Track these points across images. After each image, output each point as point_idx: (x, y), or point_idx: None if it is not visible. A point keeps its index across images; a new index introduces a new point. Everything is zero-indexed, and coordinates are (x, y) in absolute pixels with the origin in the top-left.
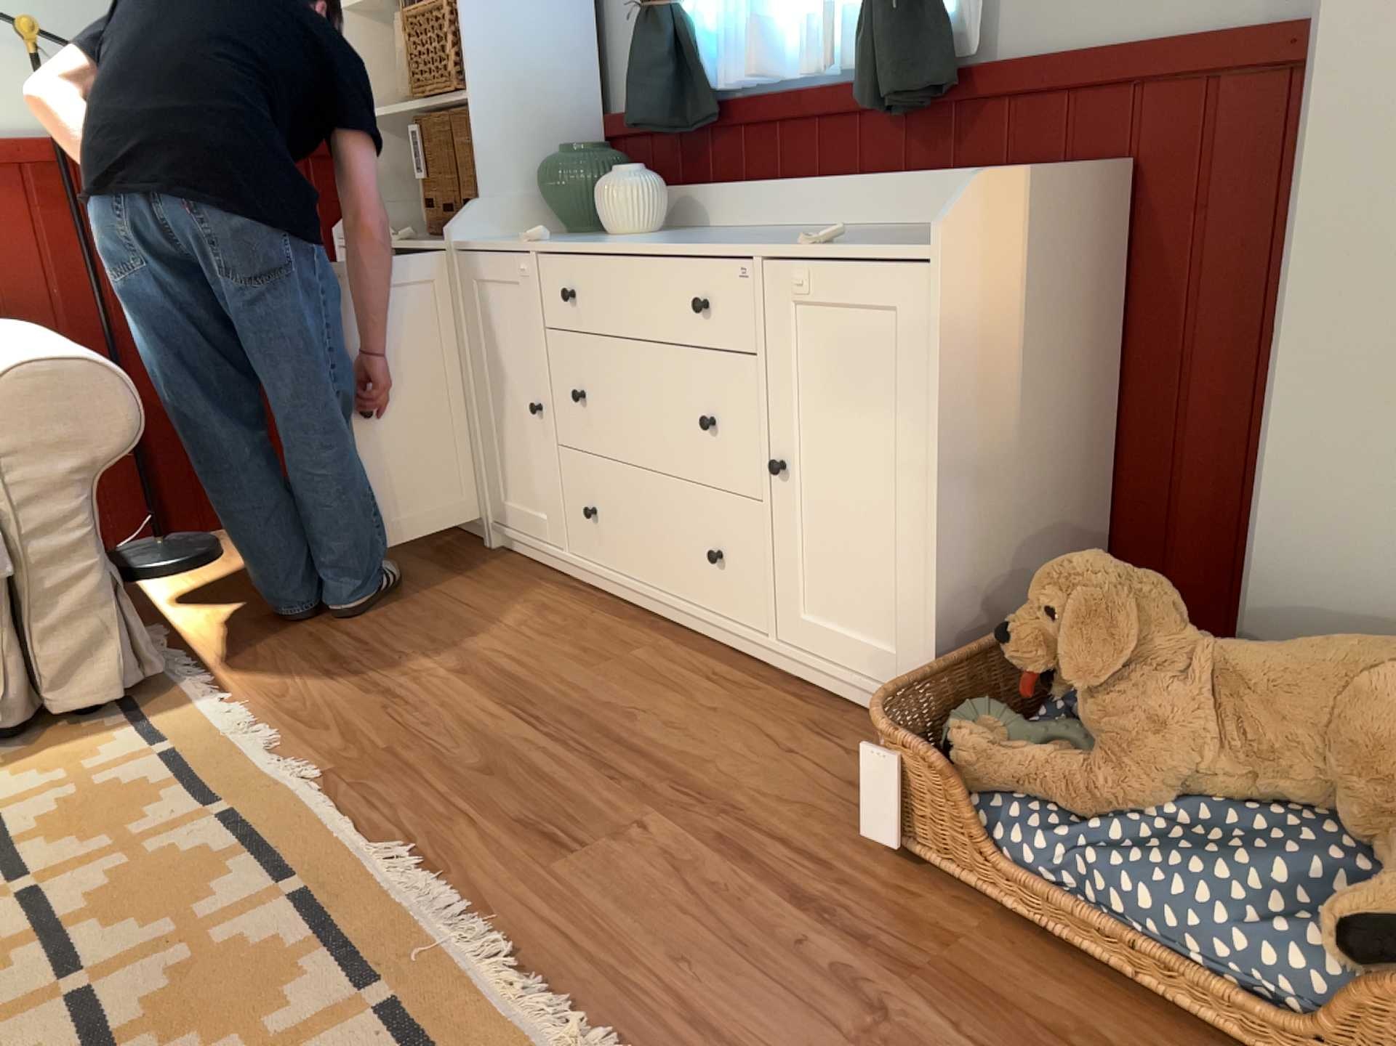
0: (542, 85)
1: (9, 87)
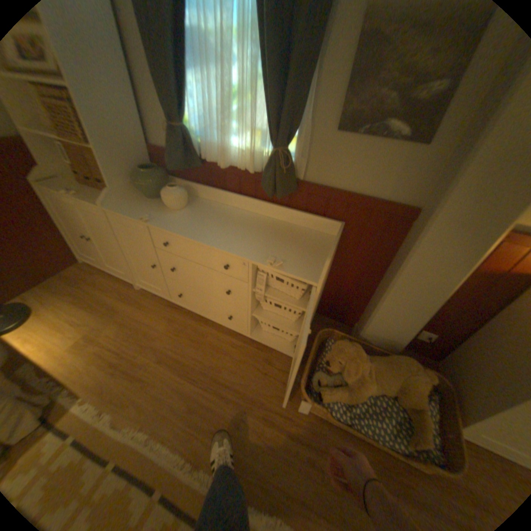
0: (122, 137)
1: None
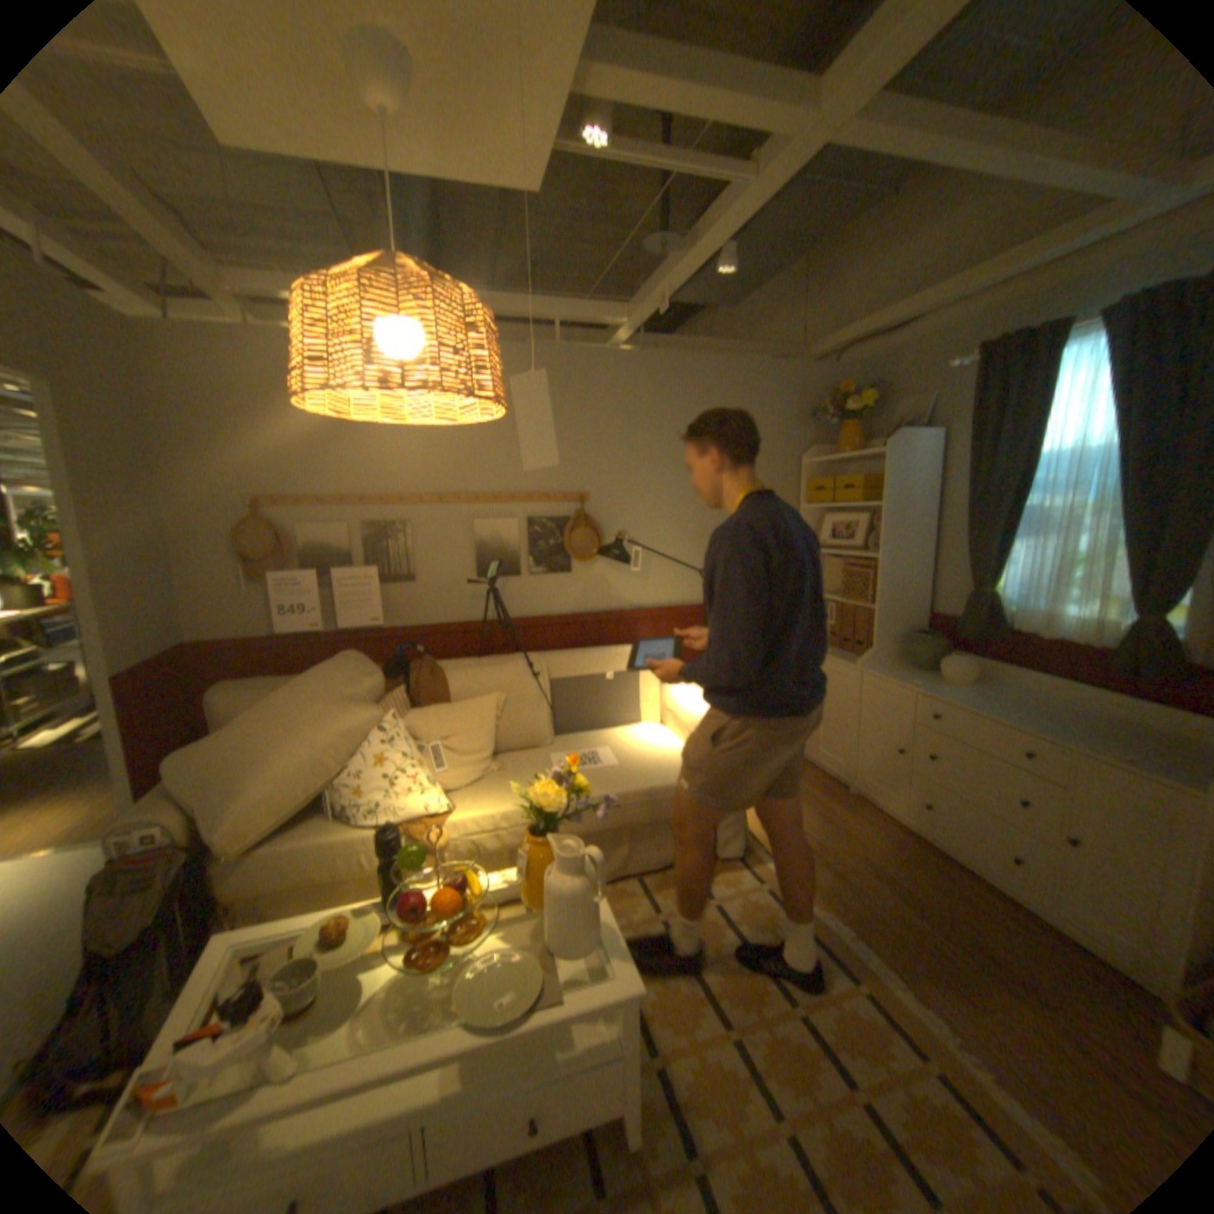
0: (906, 601)
1: (683, 586)
